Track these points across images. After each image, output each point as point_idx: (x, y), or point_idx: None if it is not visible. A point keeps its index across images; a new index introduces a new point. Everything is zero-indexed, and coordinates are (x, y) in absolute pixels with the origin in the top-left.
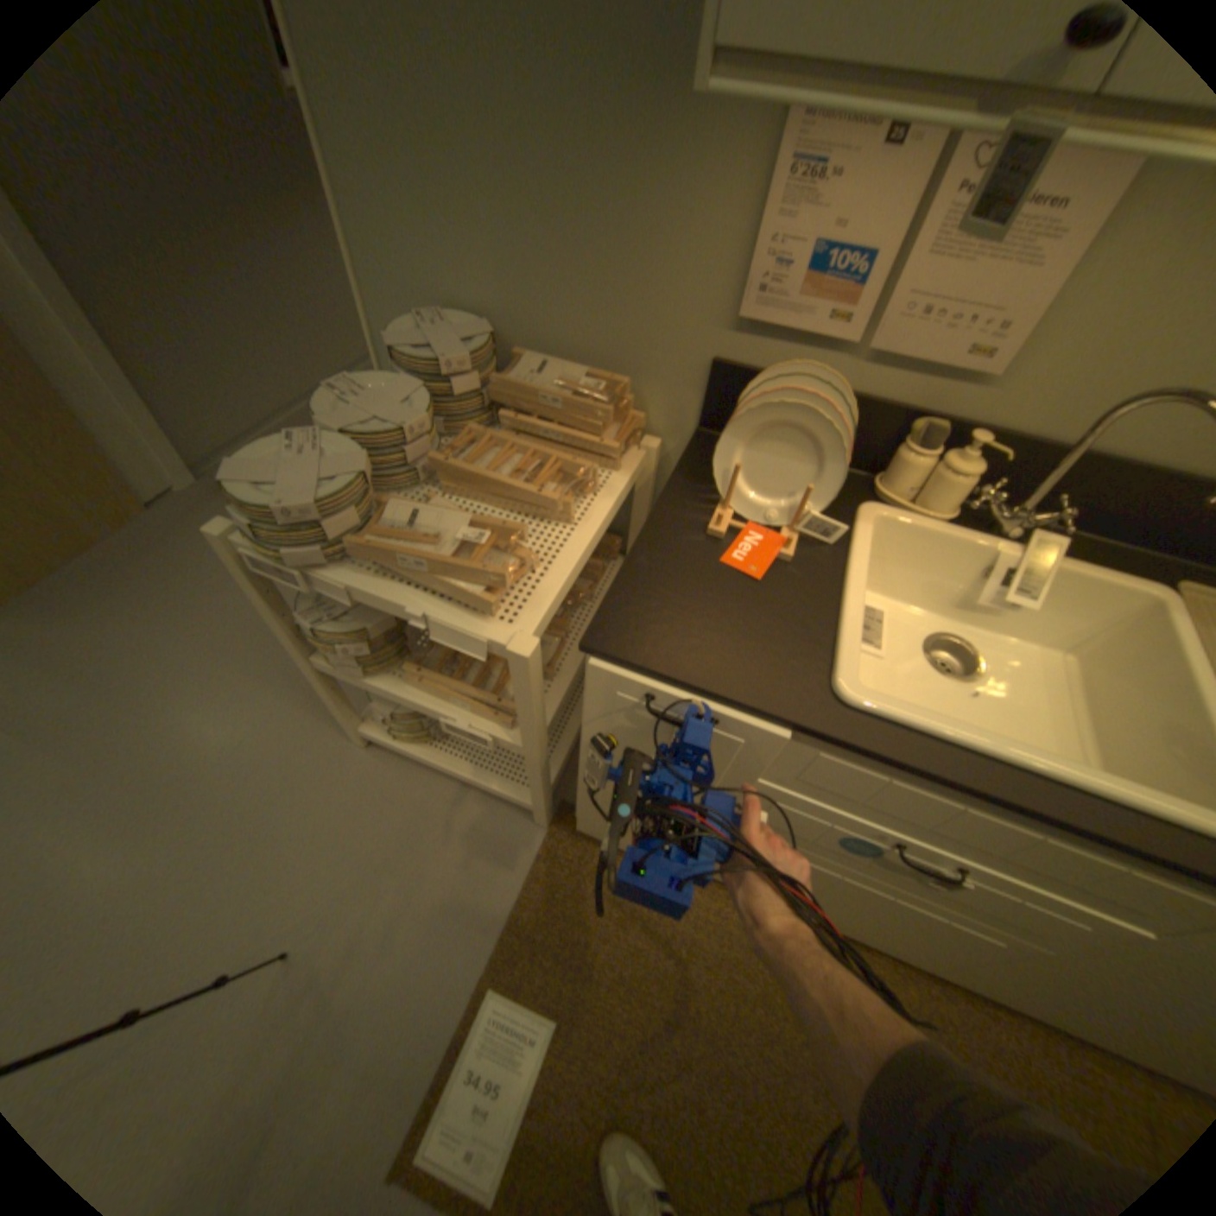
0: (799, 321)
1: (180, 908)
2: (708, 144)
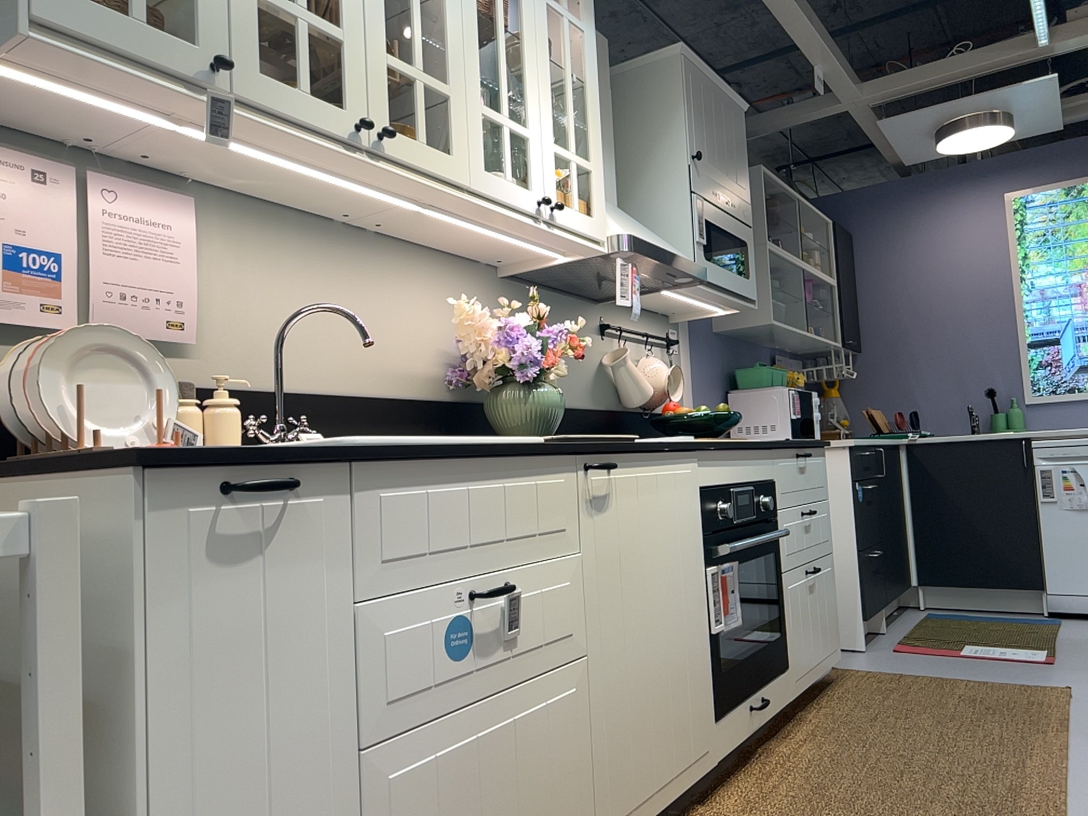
0: (9, 319)
1: None
2: None
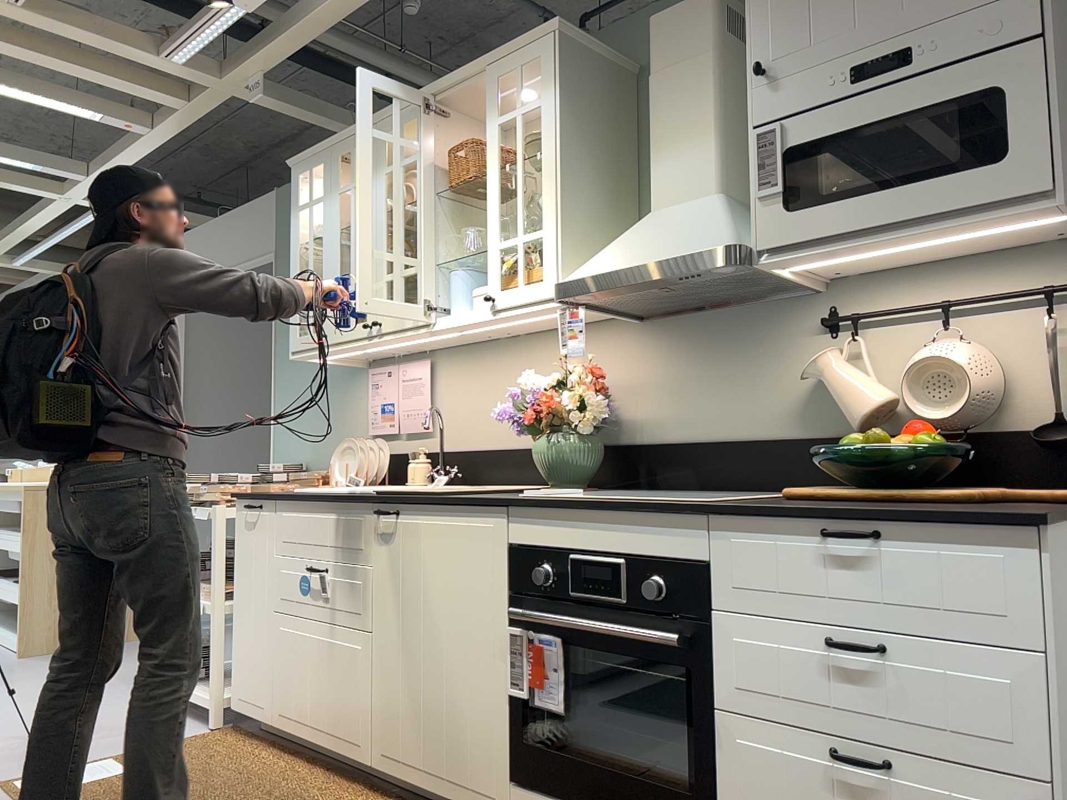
0: (383, 431)
1: (5, 722)
2: (358, 389)
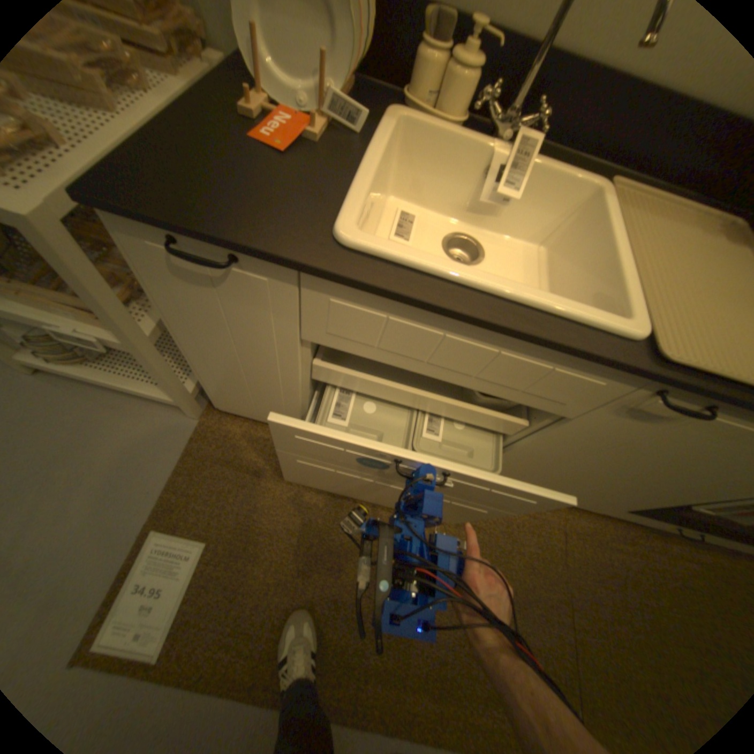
0: None
1: None
2: None
